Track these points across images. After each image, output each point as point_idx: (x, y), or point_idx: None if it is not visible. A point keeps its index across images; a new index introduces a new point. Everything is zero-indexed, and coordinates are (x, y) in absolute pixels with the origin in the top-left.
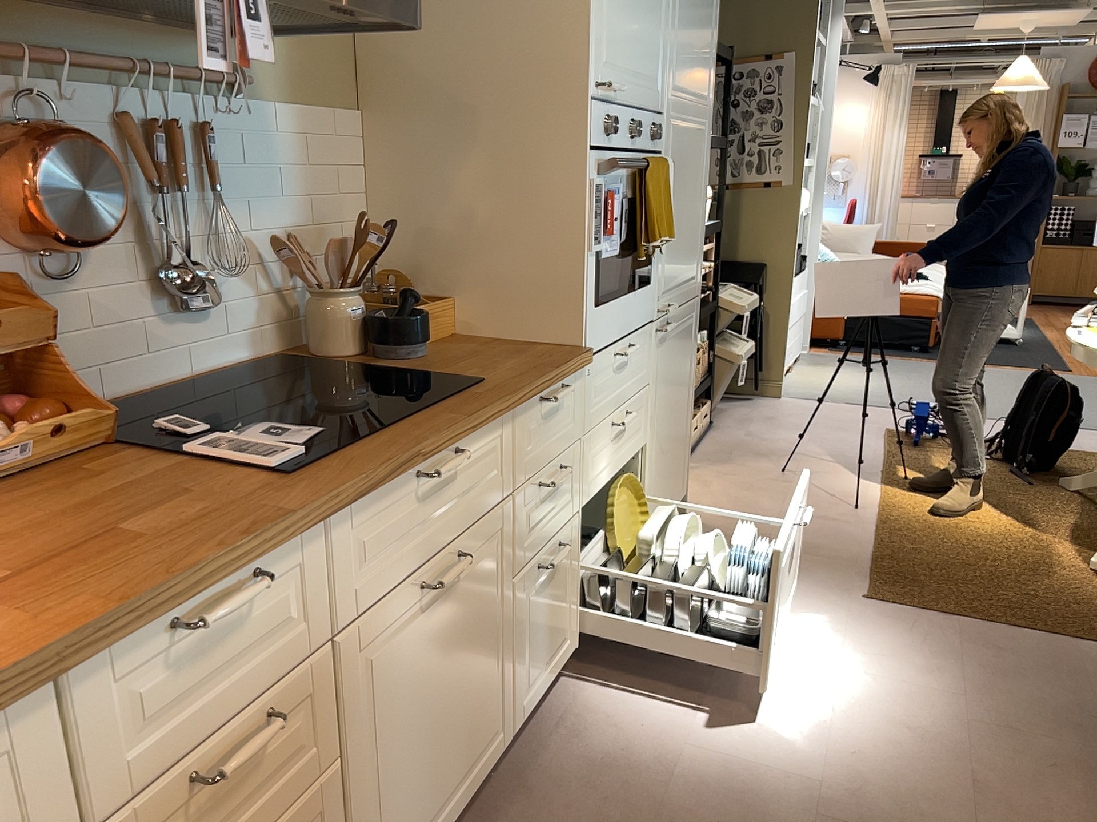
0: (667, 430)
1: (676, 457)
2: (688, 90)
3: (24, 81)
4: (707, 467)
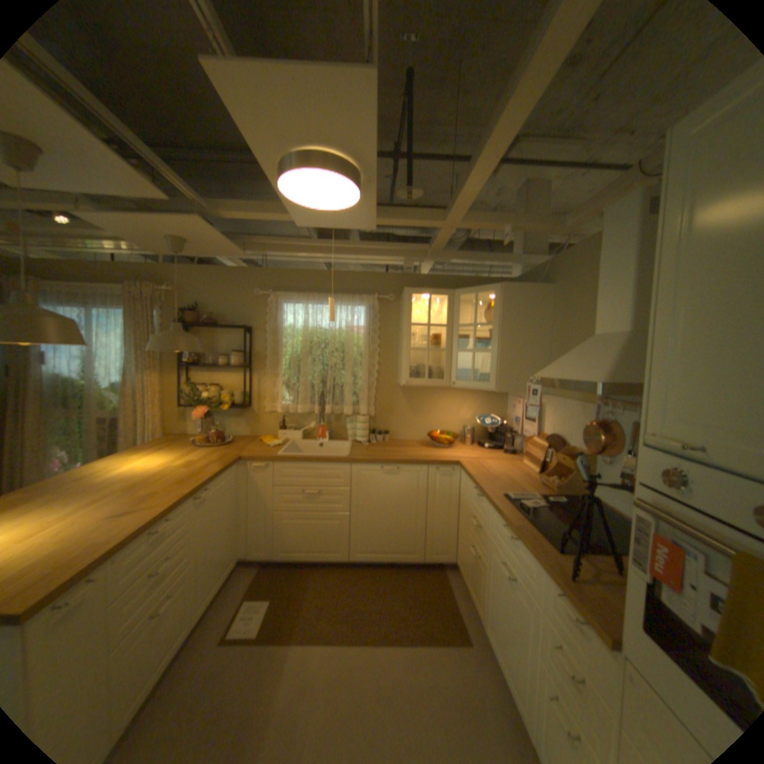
0: None
1: None
2: None
3: (612, 410)
4: None
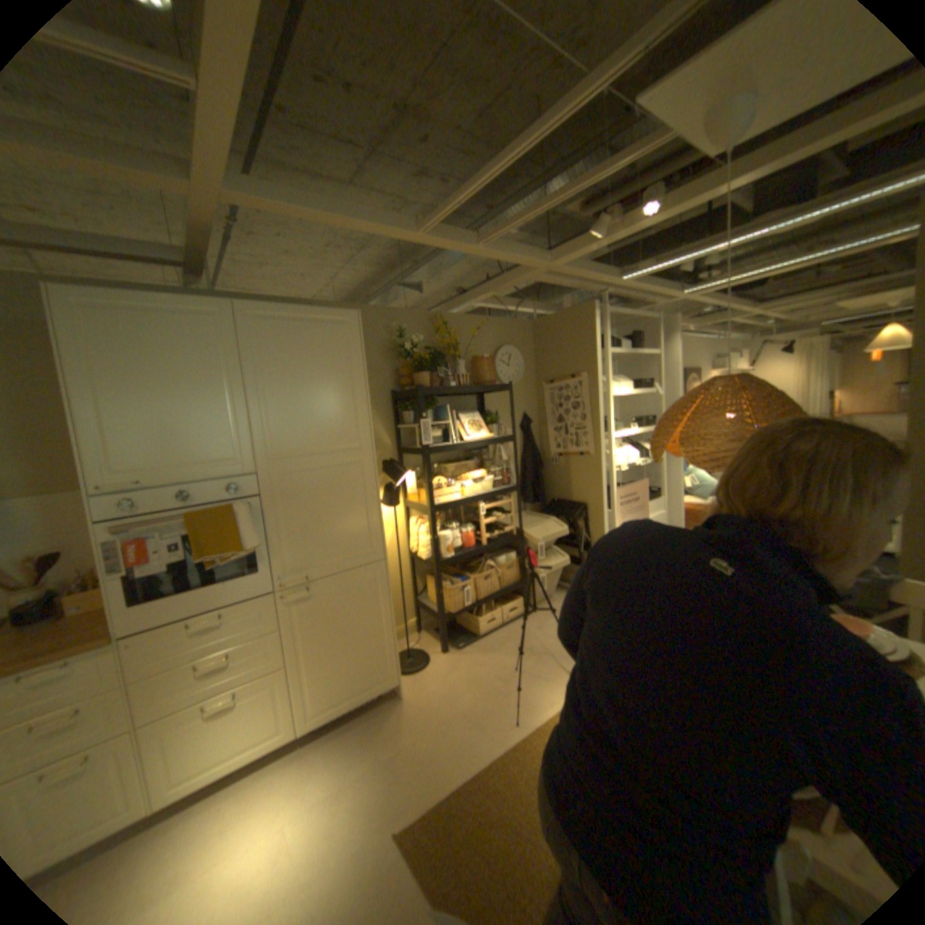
0: (327, 655)
1: (359, 667)
2: (305, 450)
3: None
4: (472, 657)
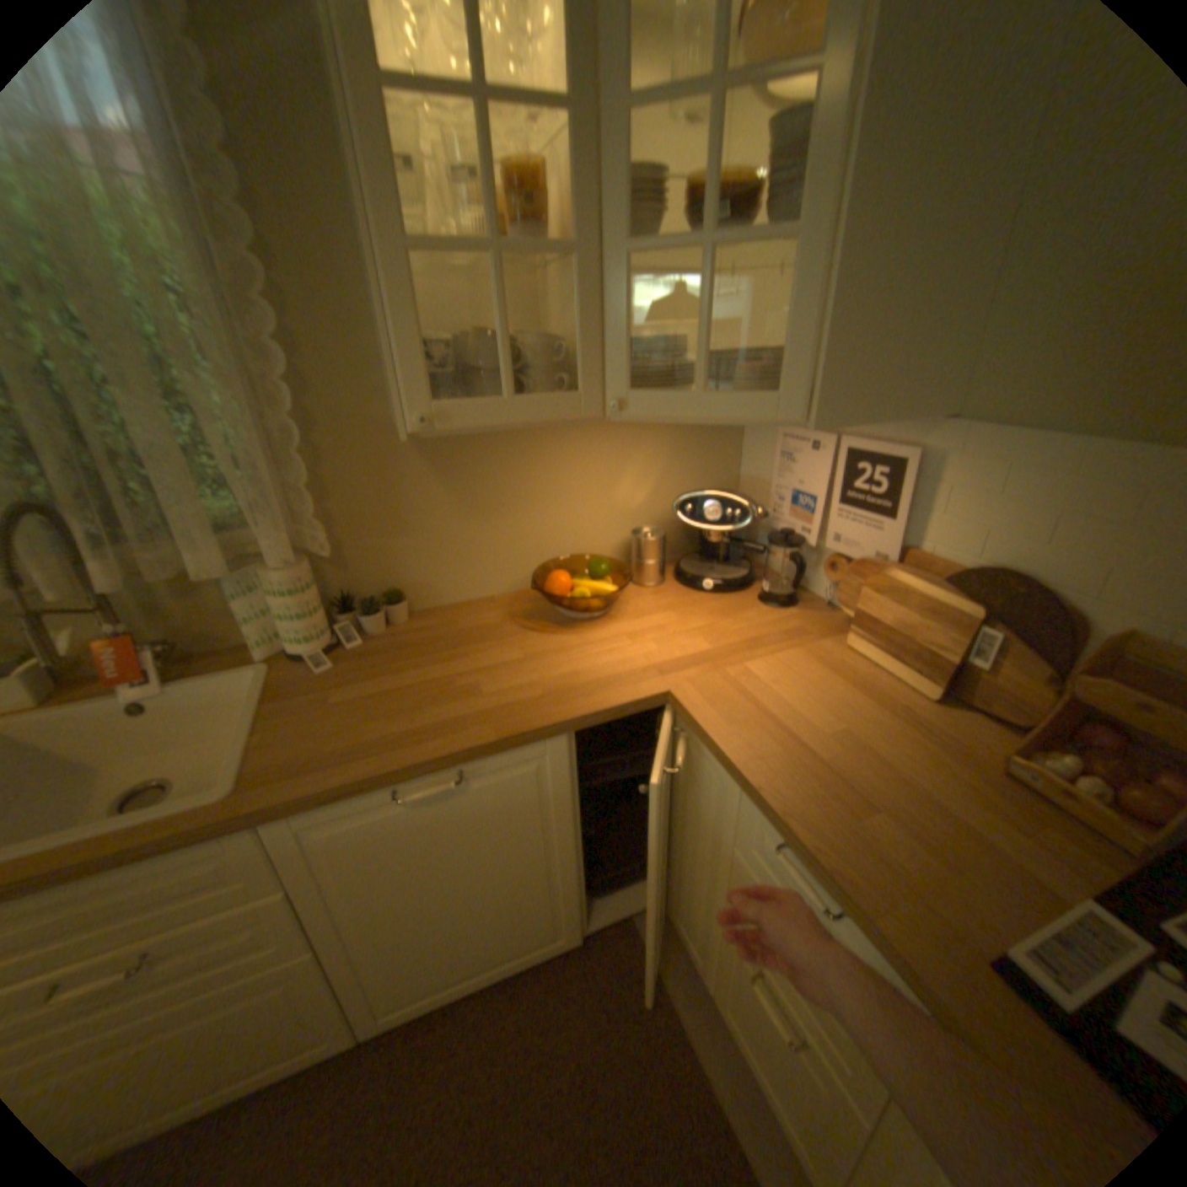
0: None
1: None
2: None
3: None
4: None
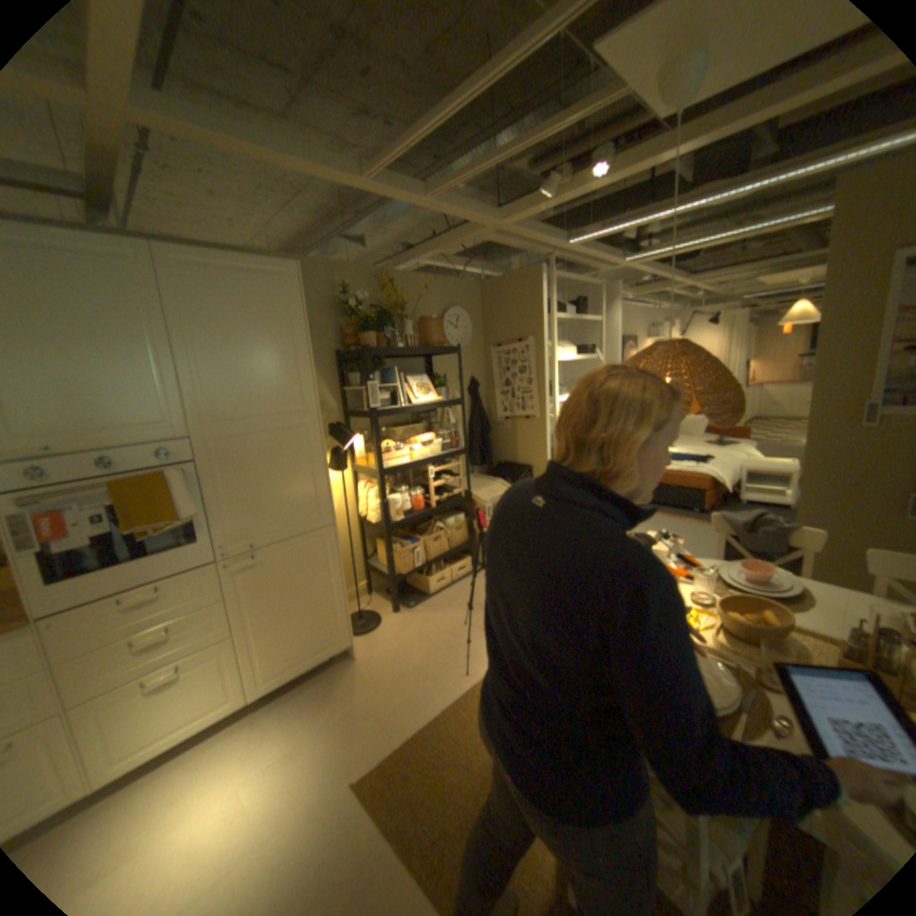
0: (276, 621)
1: (310, 631)
2: (243, 412)
3: None
4: (422, 614)
